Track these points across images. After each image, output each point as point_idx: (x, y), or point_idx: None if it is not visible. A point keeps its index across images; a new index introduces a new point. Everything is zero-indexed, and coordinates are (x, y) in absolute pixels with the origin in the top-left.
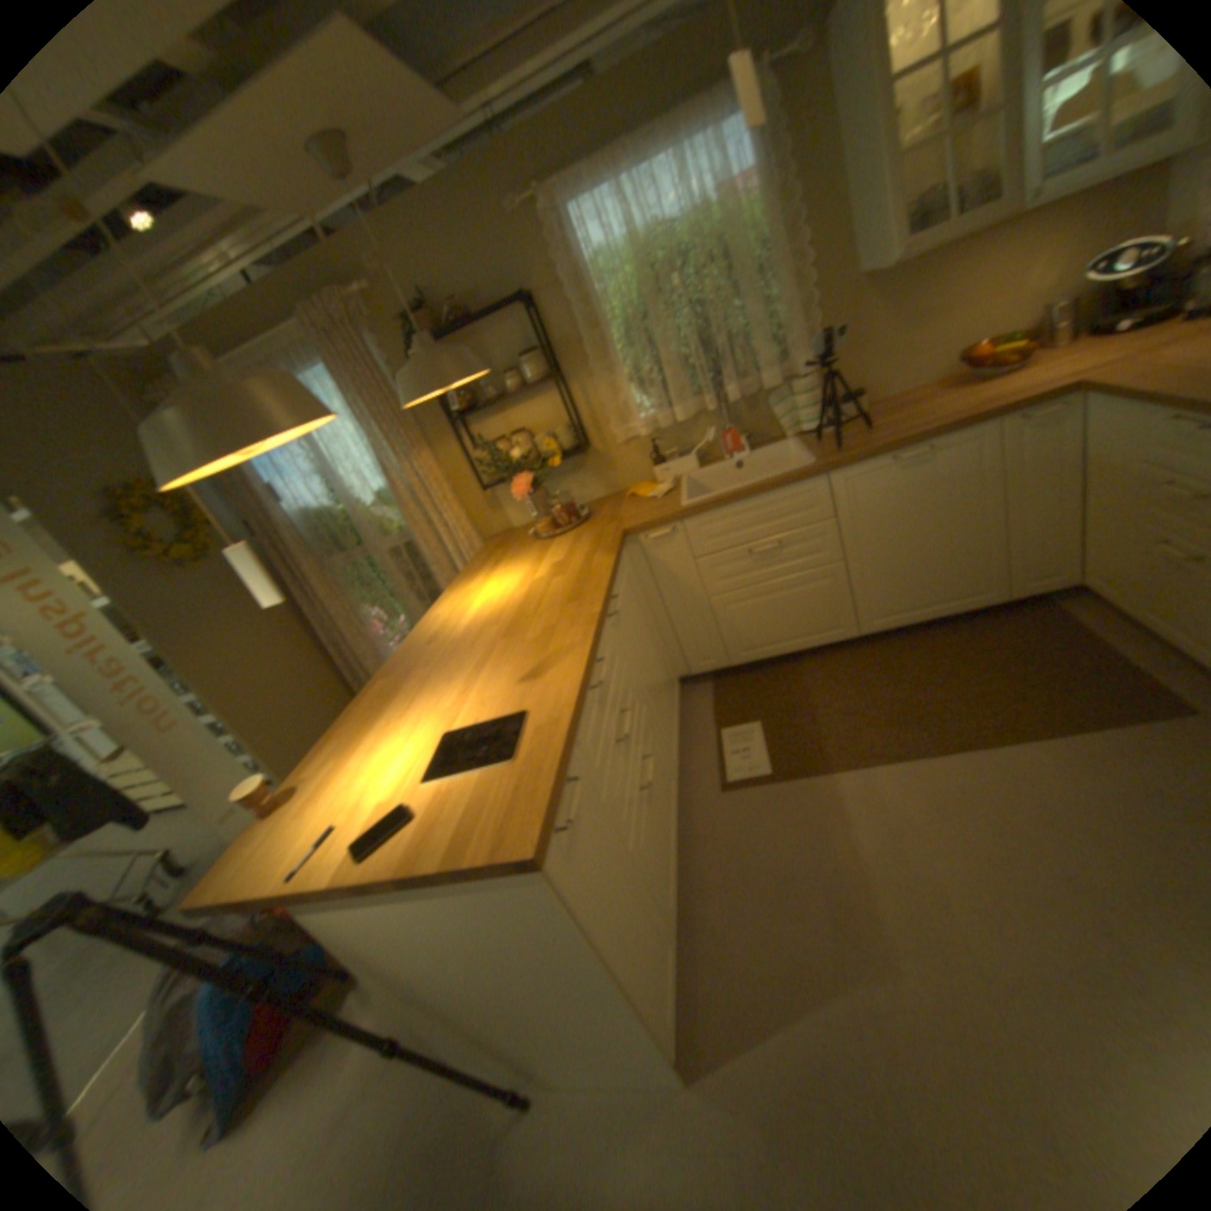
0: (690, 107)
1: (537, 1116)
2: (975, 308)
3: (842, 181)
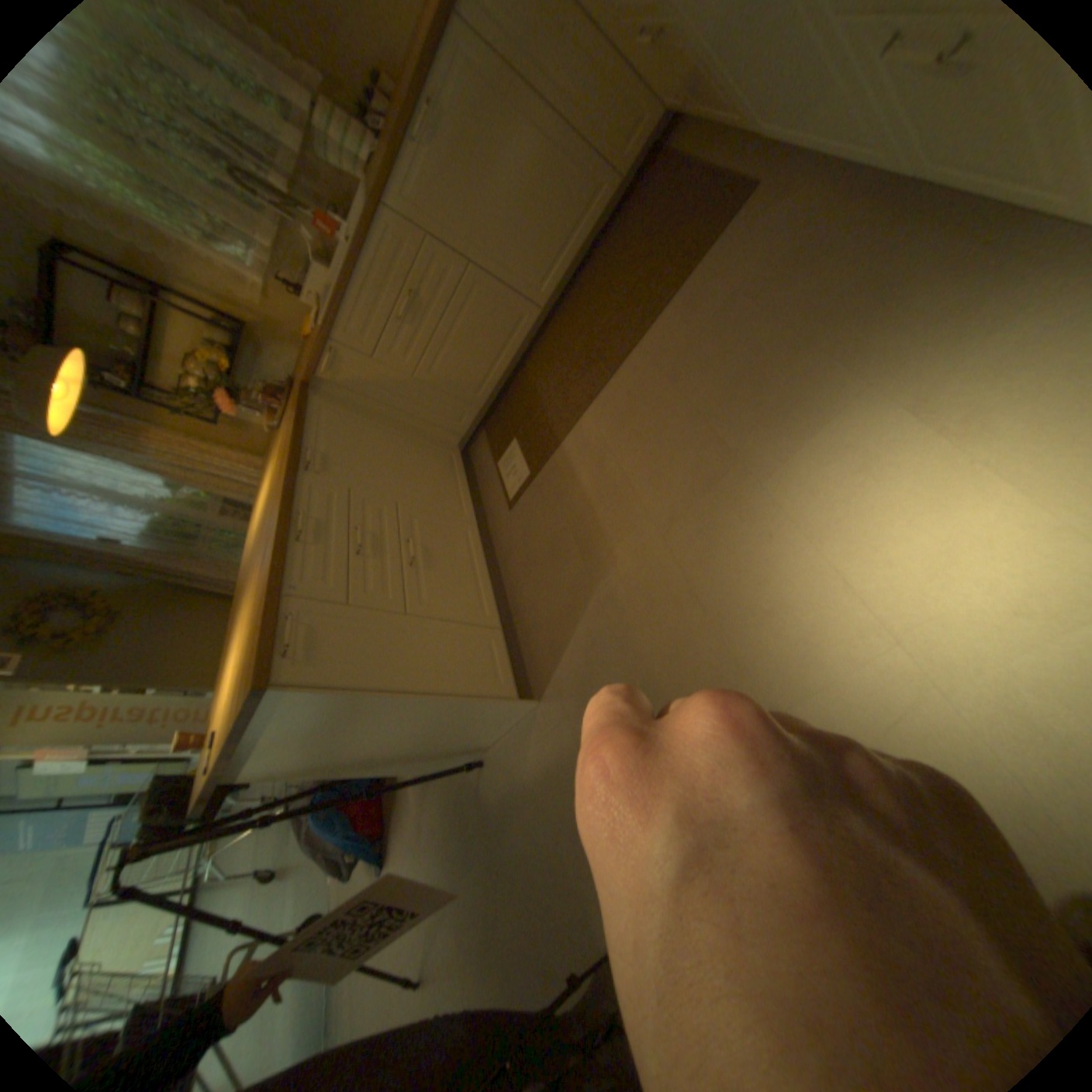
0: None
1: (489, 763)
2: None
3: None
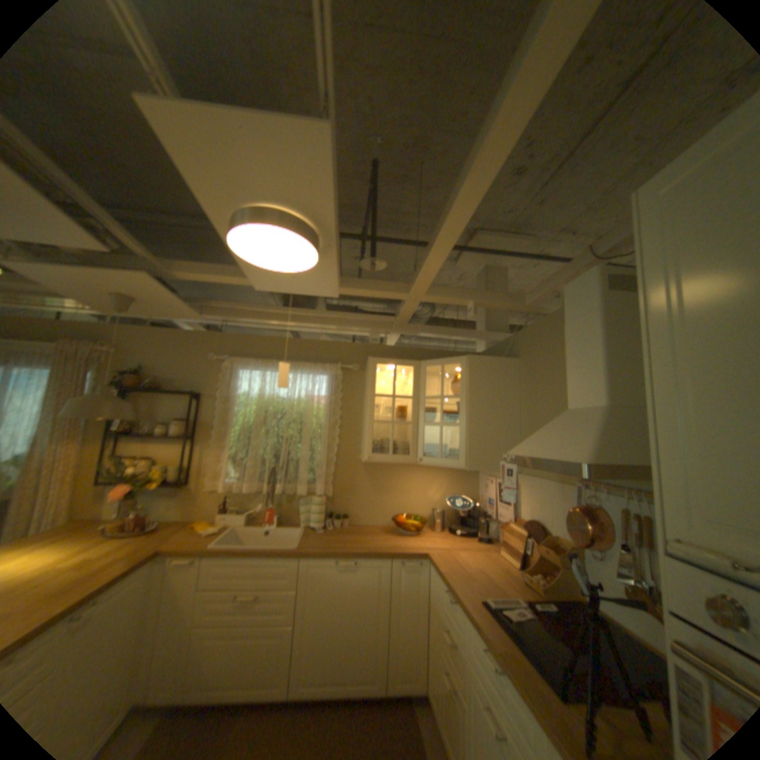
0: (309, 364)
1: None
2: (407, 497)
3: (362, 418)
